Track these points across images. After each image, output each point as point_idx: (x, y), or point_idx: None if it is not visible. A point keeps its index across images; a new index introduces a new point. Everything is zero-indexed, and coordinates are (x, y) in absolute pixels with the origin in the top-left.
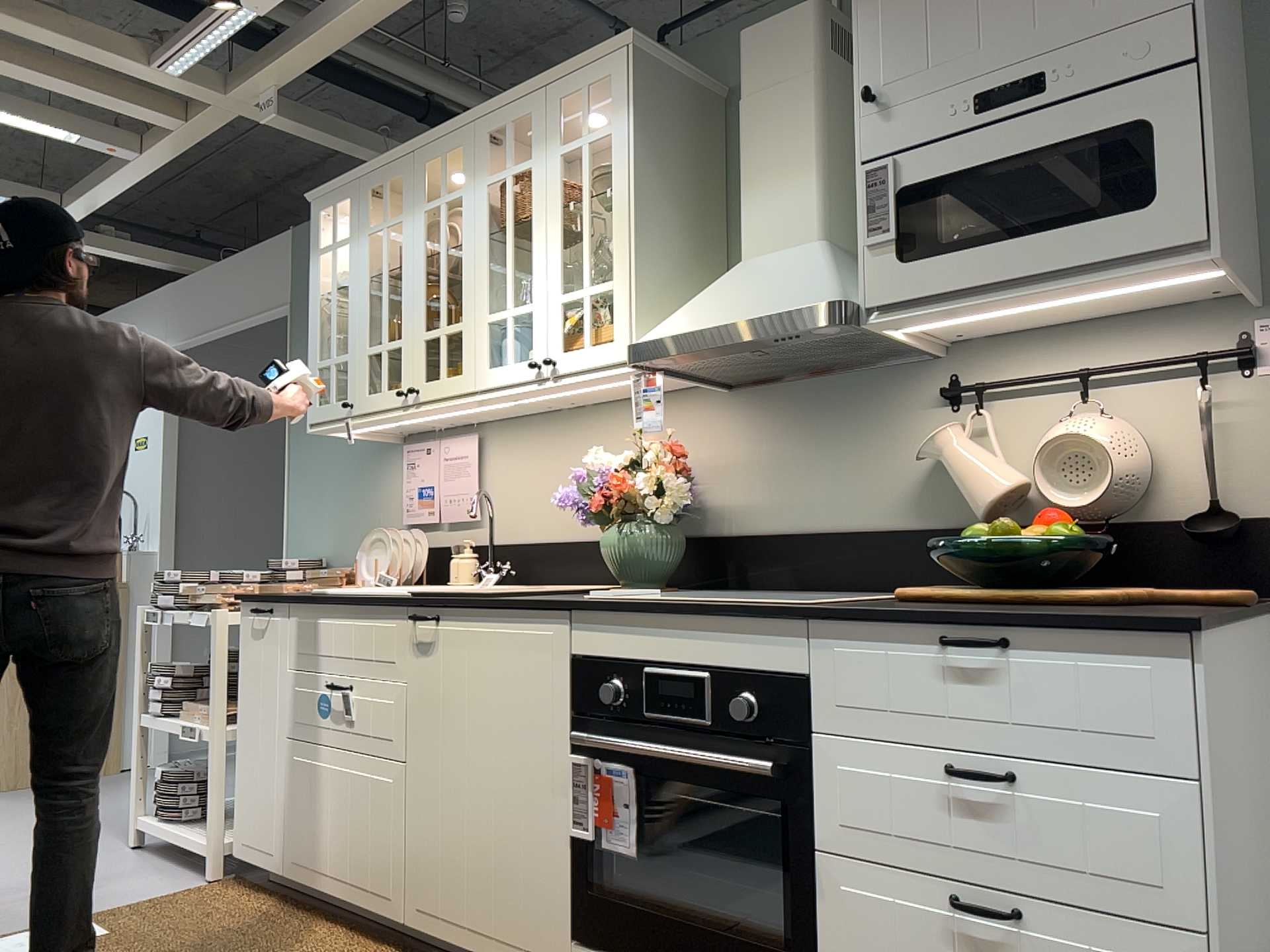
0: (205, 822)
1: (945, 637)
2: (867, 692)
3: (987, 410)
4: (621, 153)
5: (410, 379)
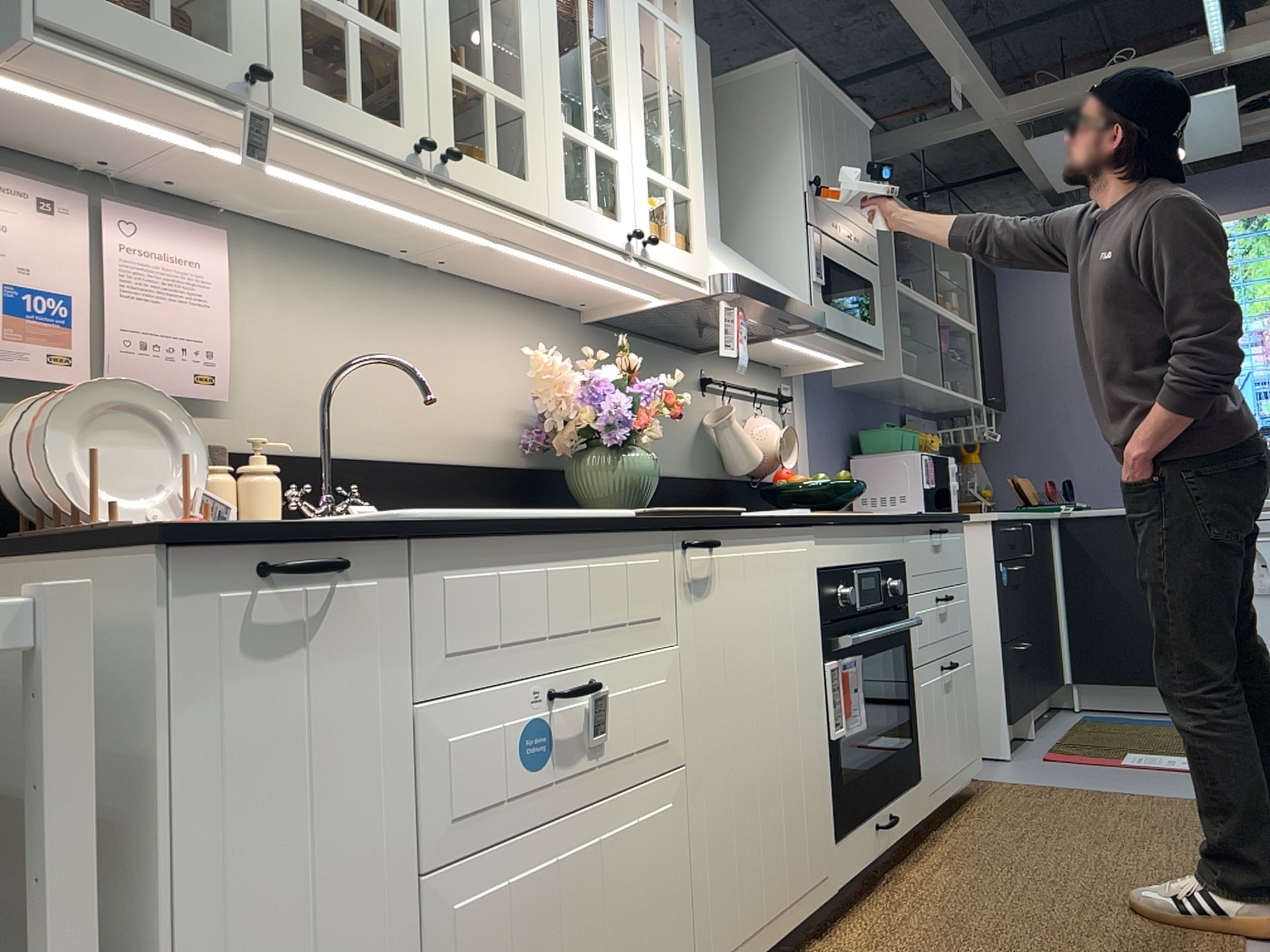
0: None
1: (932, 530)
2: (920, 565)
3: (726, 400)
4: (693, 69)
5: (427, 126)
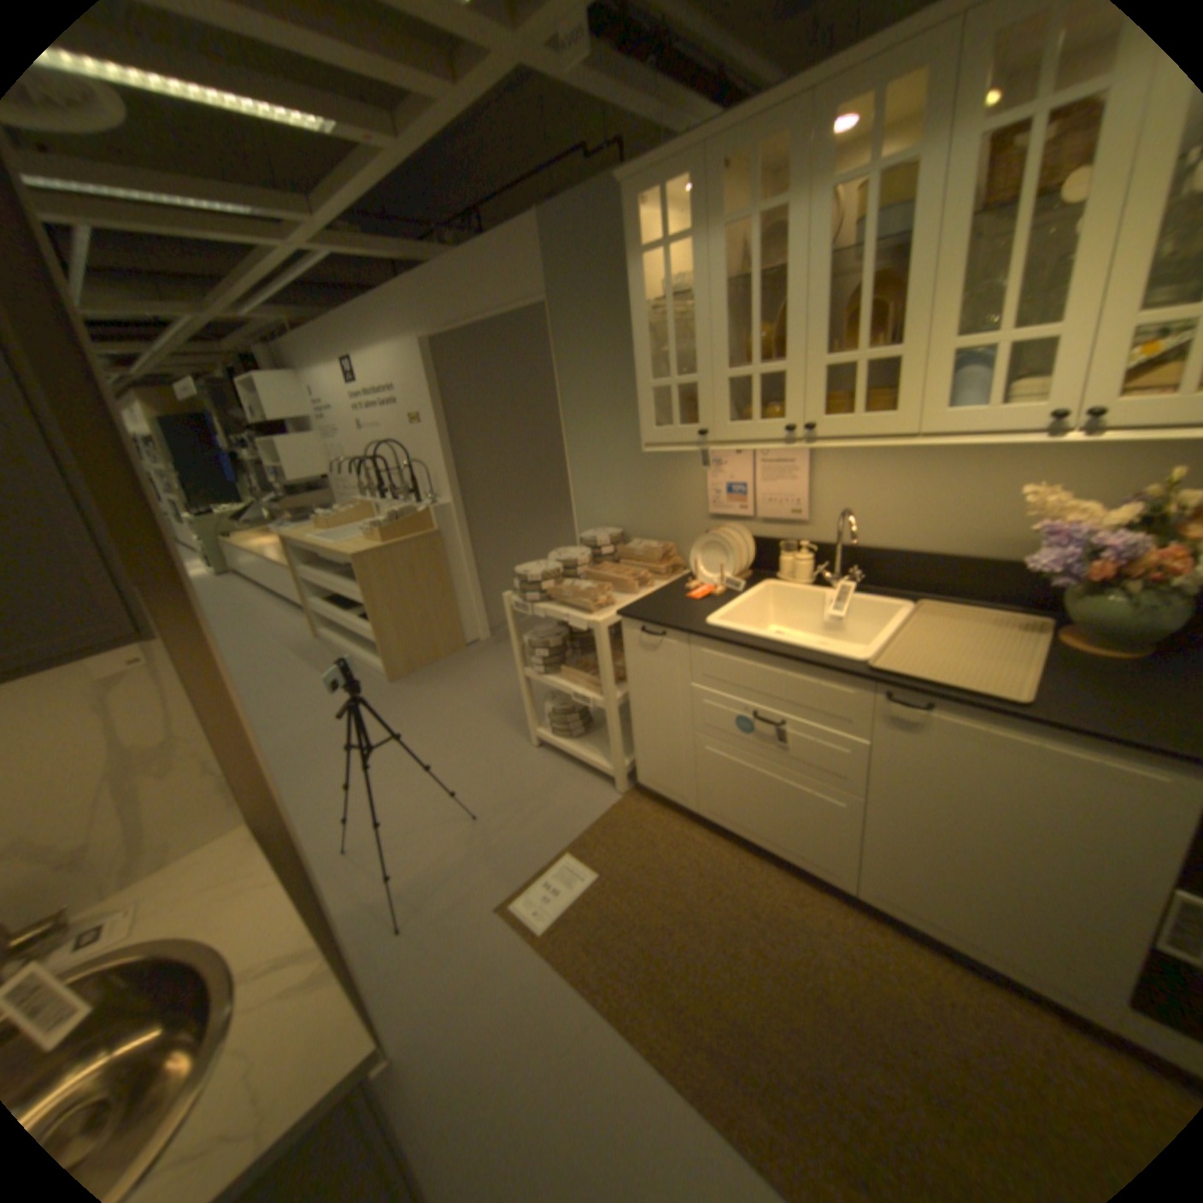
0: (587, 737)
1: None
2: None
3: None
4: None
5: (801, 411)
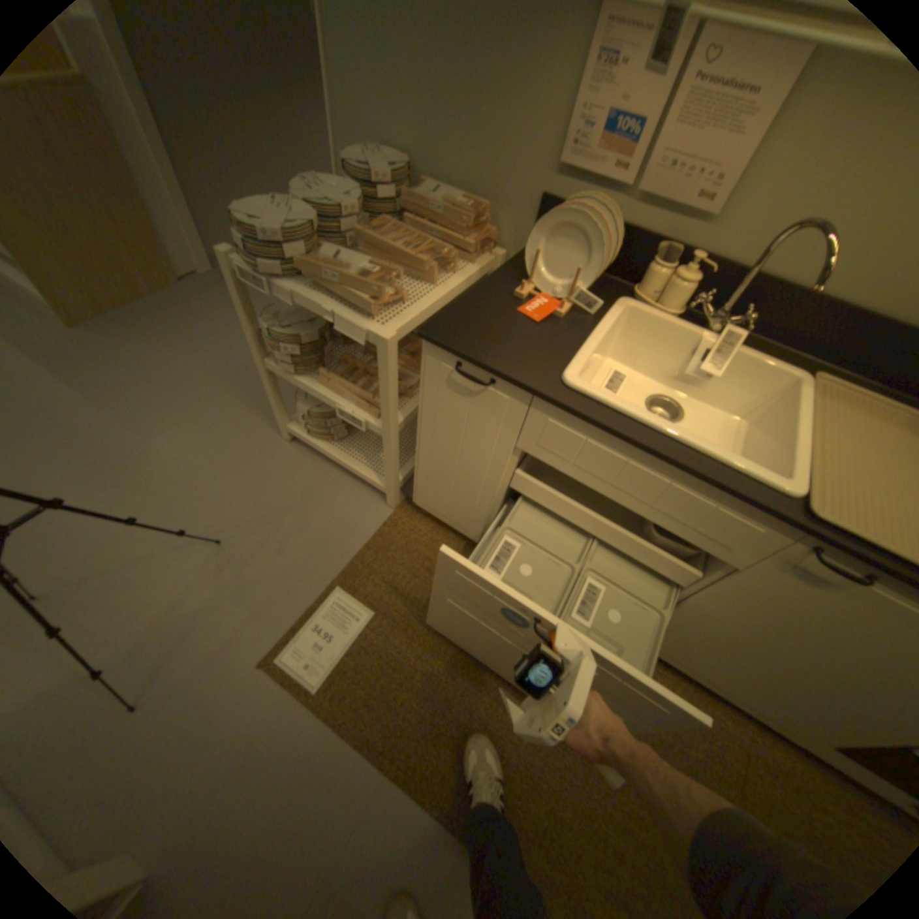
0: (352, 439)
1: None
2: None
3: None
4: None
5: None
